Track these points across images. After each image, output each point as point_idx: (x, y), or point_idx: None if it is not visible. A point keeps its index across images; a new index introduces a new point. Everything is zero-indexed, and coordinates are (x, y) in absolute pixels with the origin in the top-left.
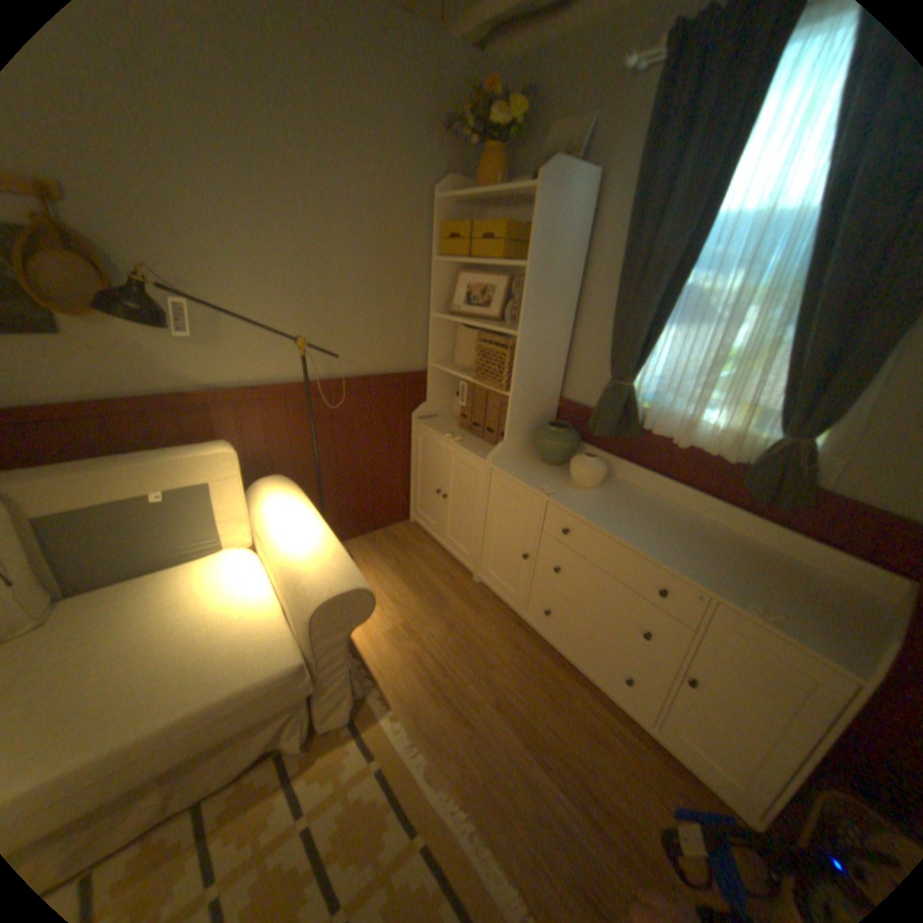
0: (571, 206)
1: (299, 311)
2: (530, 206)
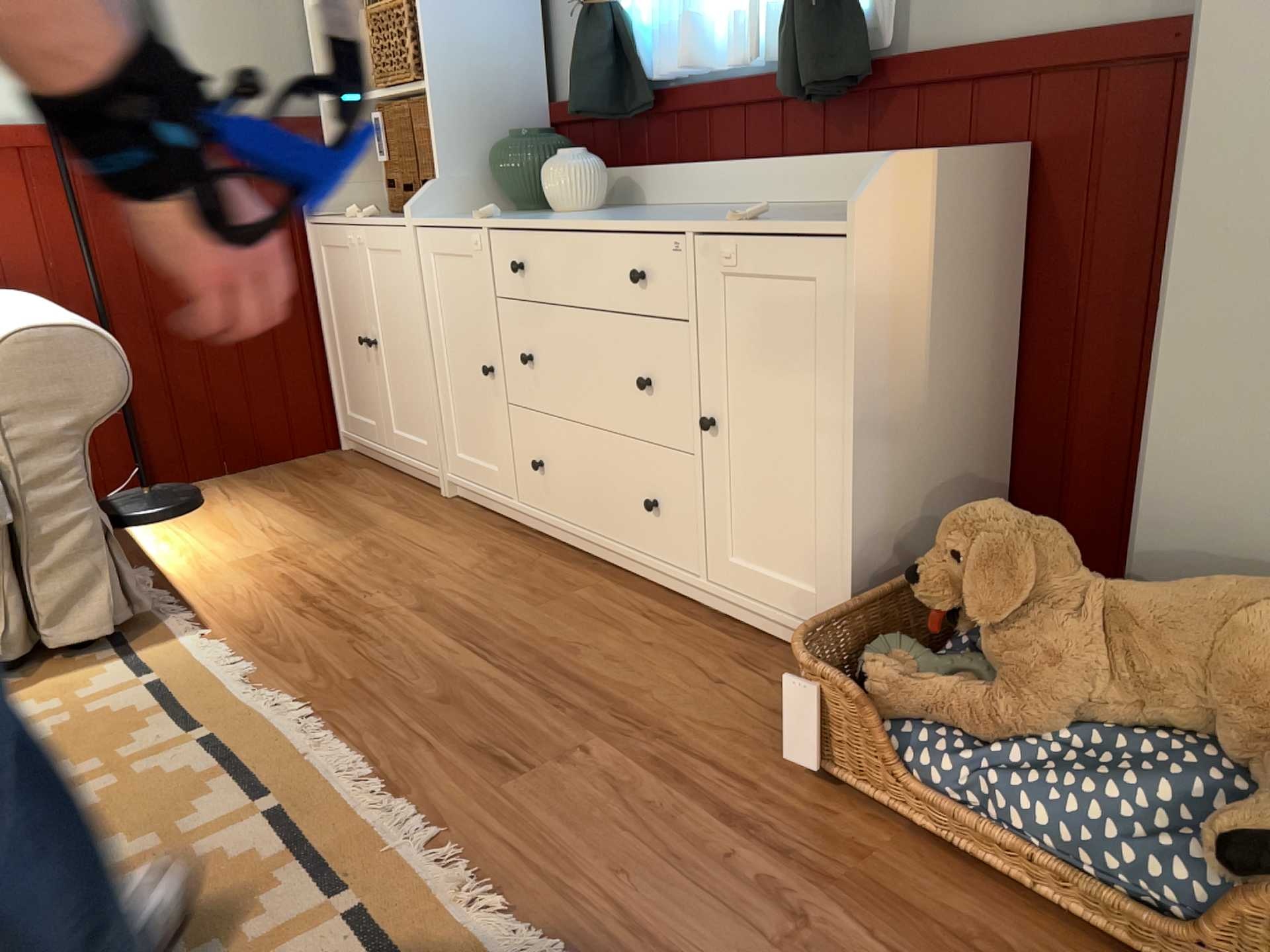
0: None
1: None
2: None
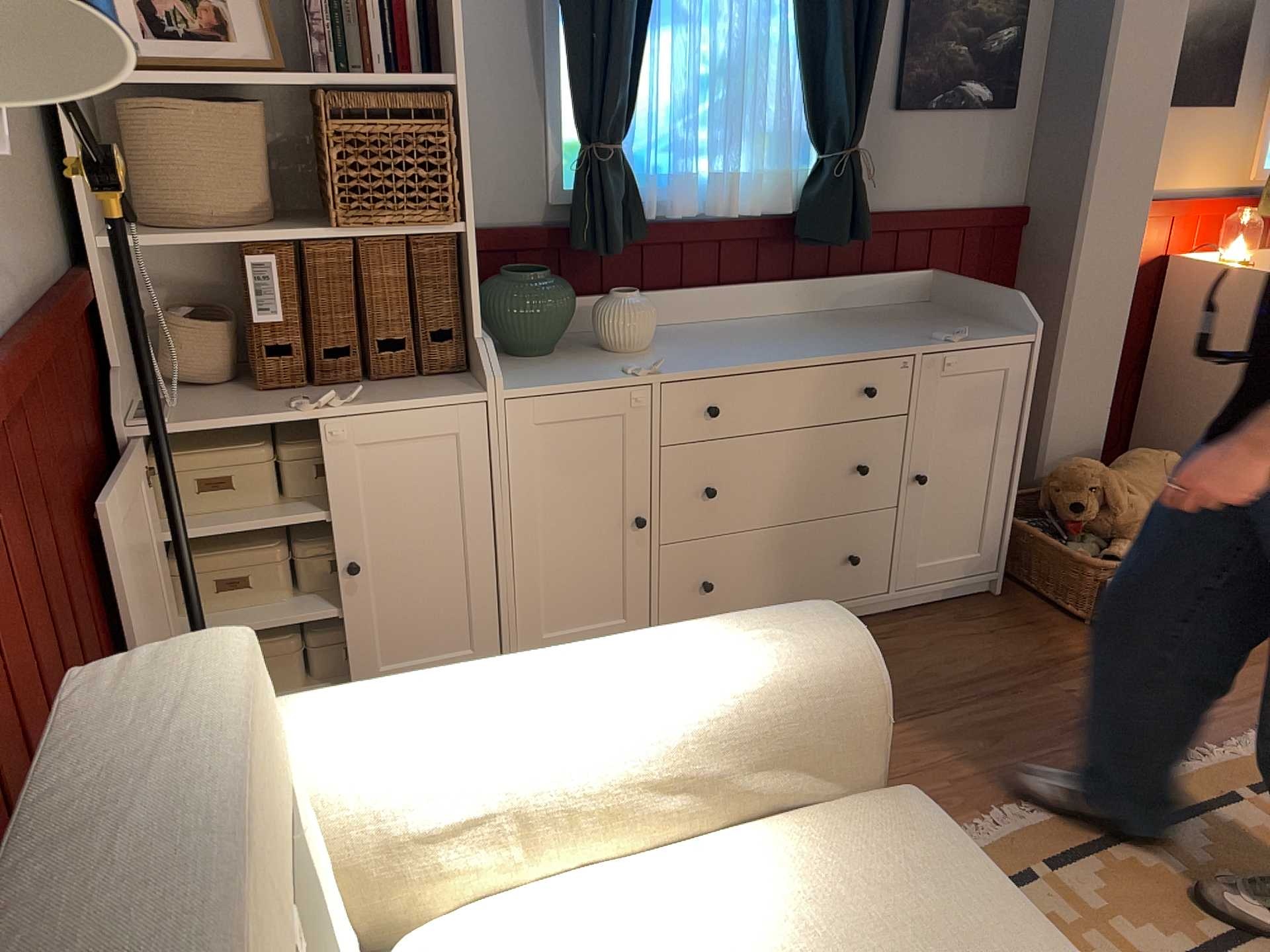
0: None
1: None
2: None
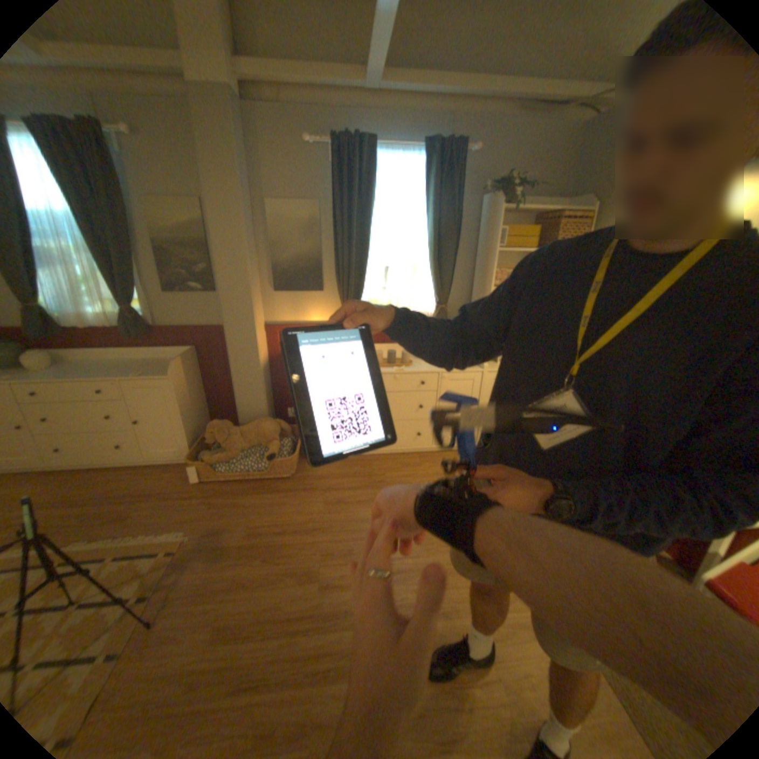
0: None
1: None
2: None
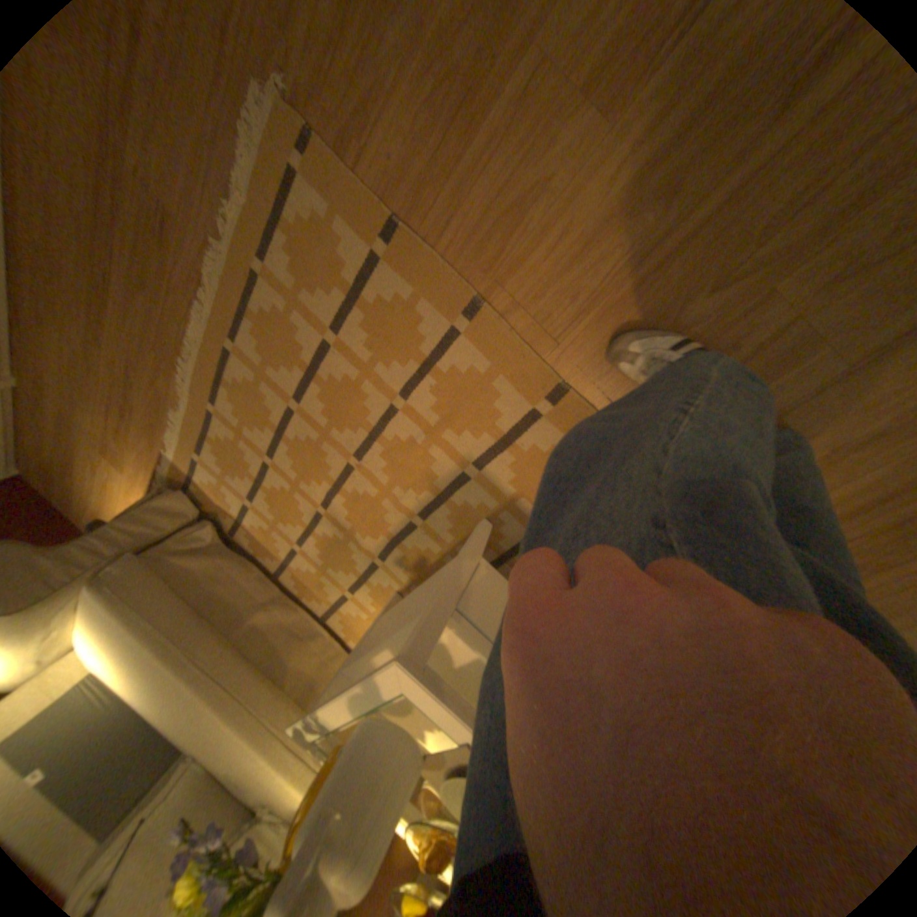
0: None
1: None
2: None
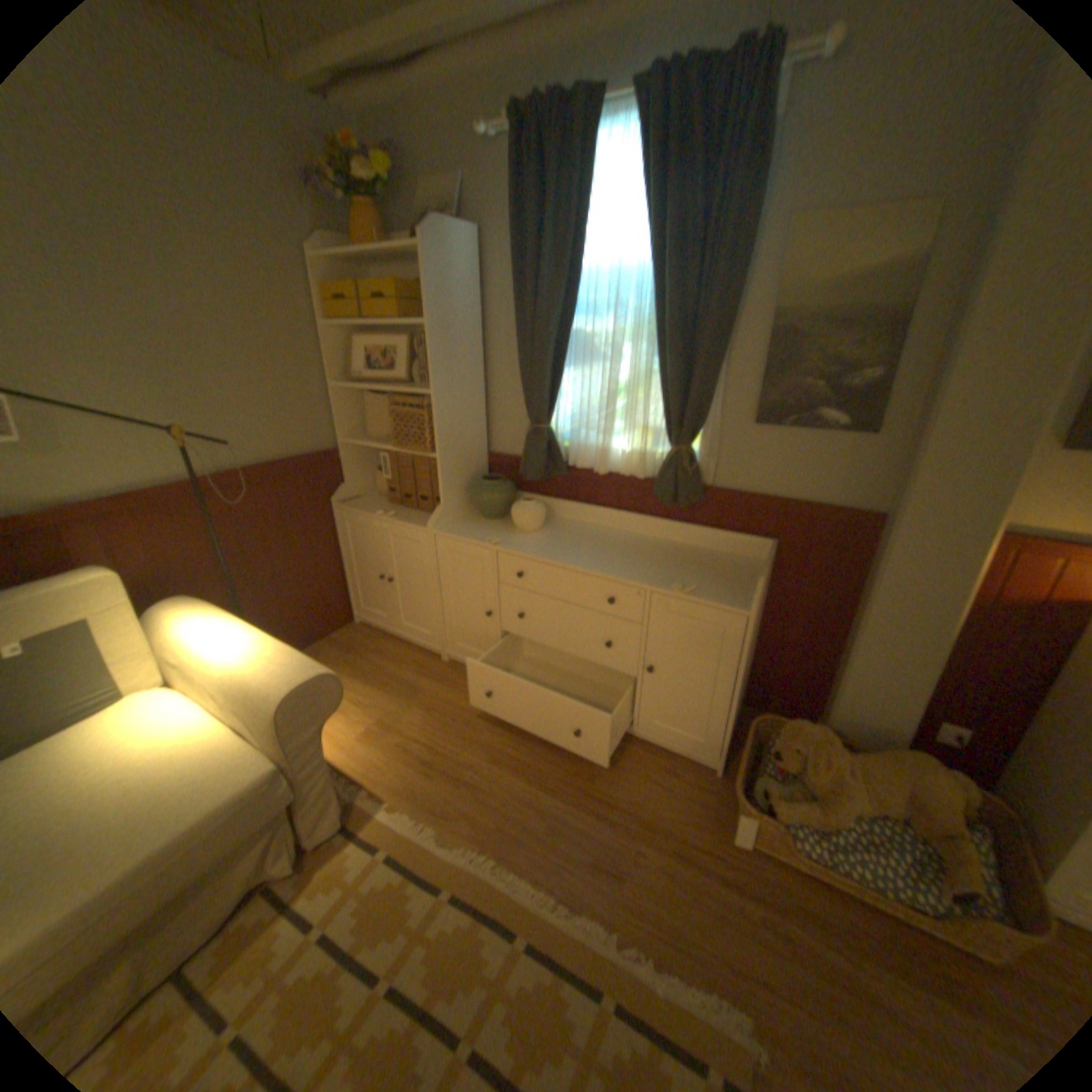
0: (455, 264)
1: (163, 397)
2: (414, 263)
